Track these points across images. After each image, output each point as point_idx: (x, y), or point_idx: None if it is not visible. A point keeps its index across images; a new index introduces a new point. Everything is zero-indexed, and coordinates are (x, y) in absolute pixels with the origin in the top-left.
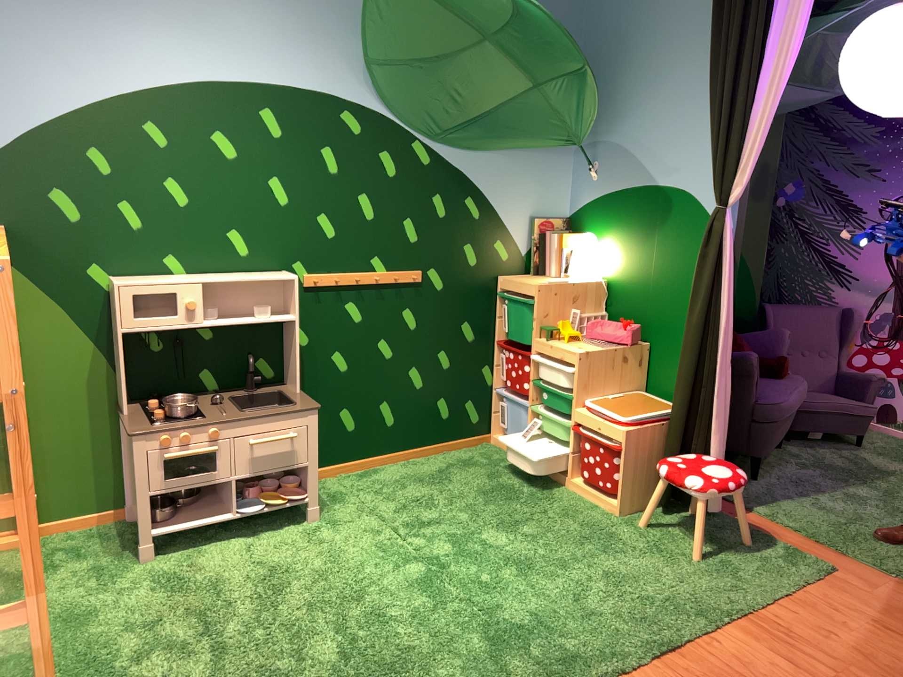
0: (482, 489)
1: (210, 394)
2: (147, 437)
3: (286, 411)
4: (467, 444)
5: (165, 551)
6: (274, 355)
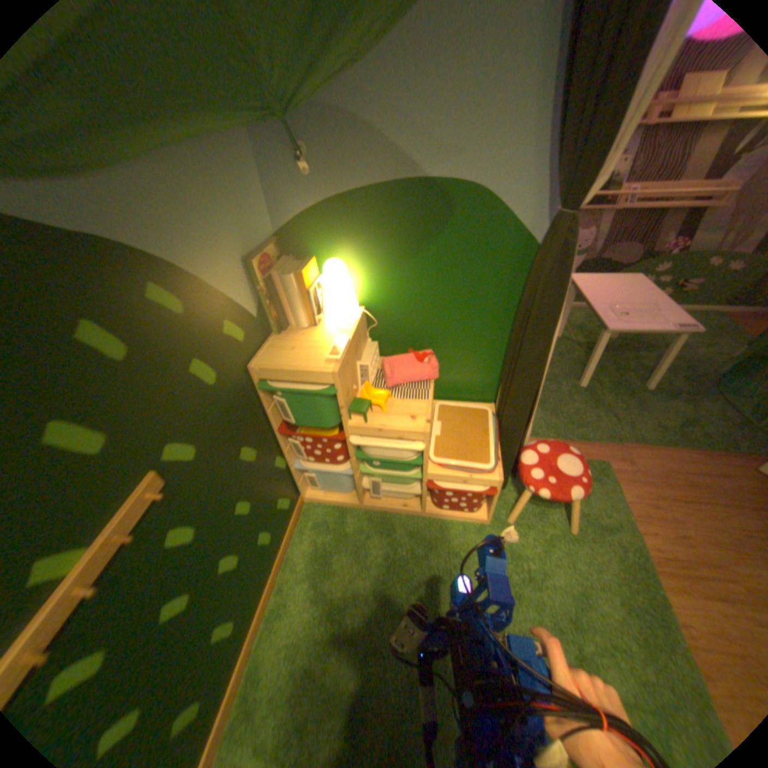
0: (380, 594)
1: None
2: None
3: None
4: (294, 525)
5: None
6: None
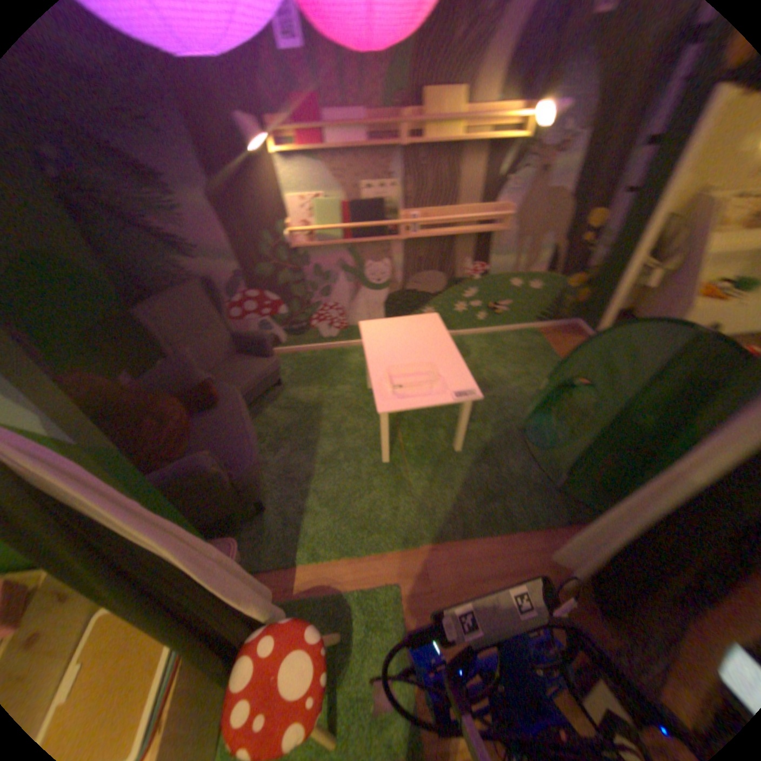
0: None
1: None
2: None
3: None
4: None
5: None
6: None
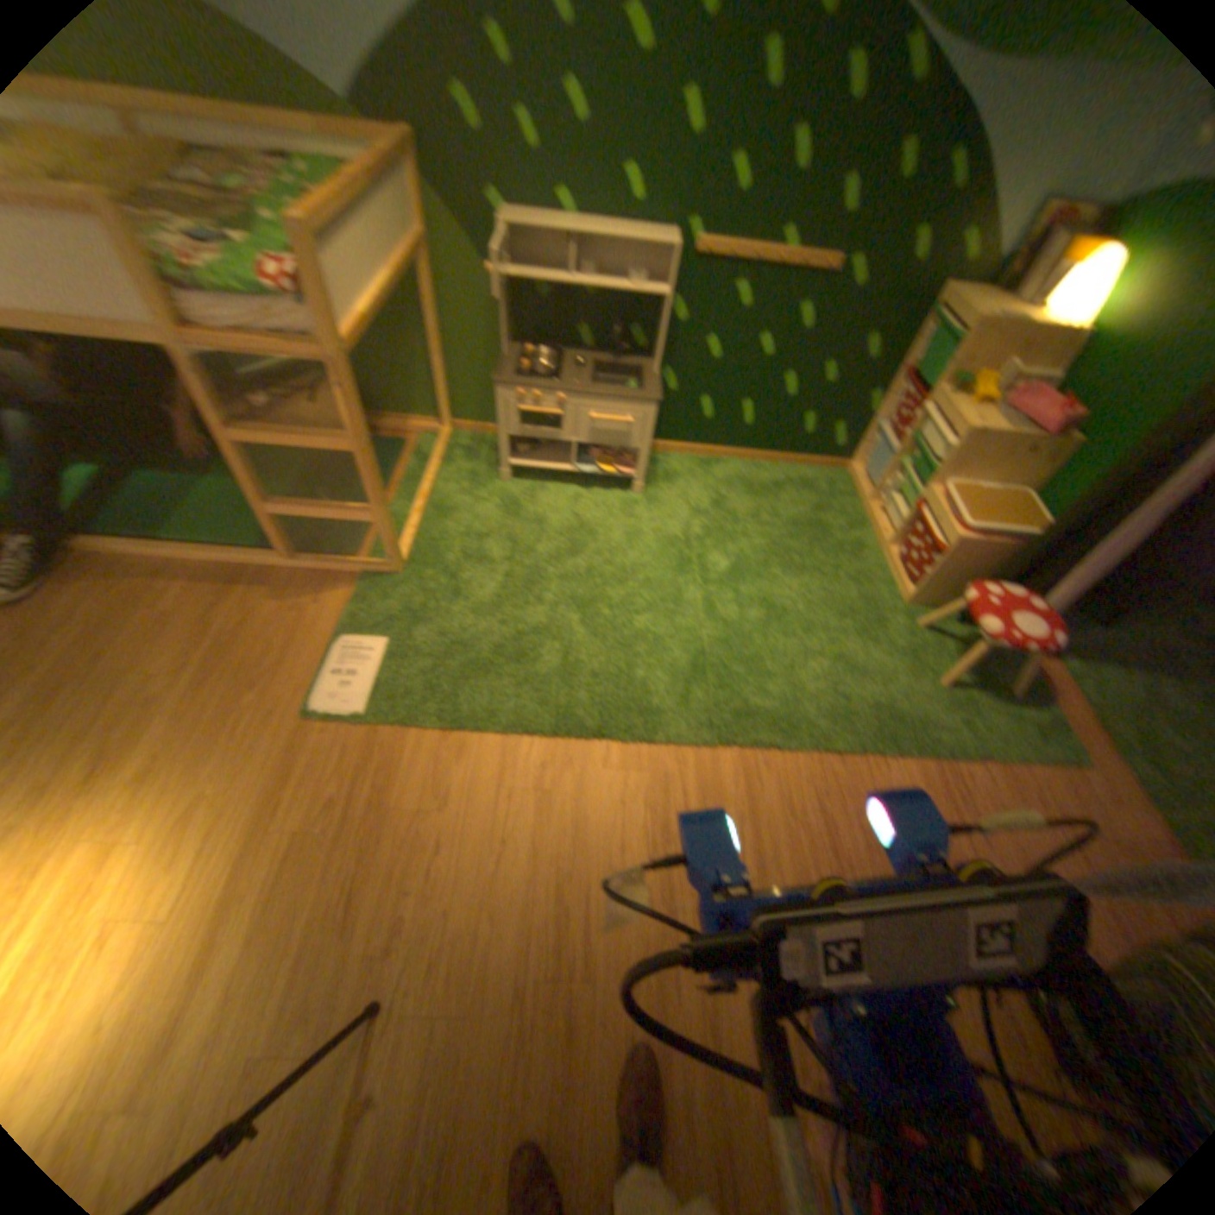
0: (794, 523)
1: (576, 352)
2: (497, 388)
3: (621, 396)
4: (819, 467)
5: (512, 479)
6: (645, 325)
